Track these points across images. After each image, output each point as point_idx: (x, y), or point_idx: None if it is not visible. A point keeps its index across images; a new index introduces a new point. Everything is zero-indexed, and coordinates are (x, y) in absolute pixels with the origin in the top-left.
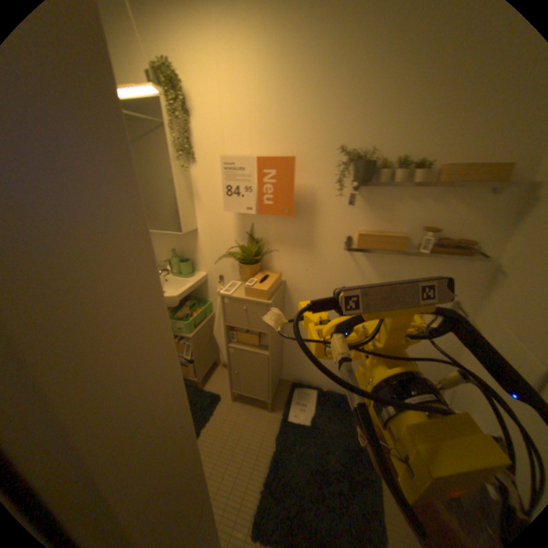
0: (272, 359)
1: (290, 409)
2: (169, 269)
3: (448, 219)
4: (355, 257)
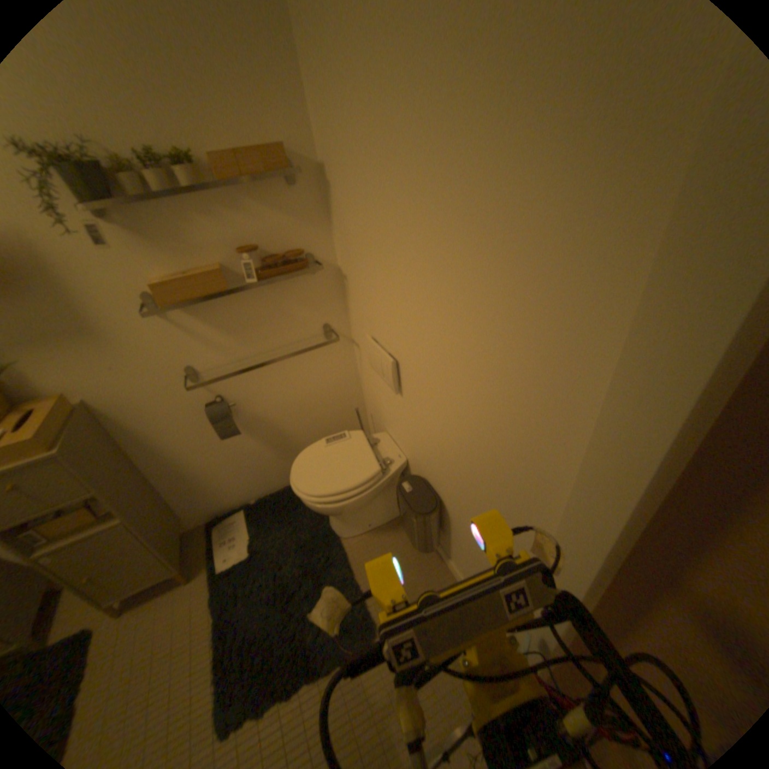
0: (133, 522)
1: (213, 558)
2: None
3: (259, 231)
4: (174, 321)
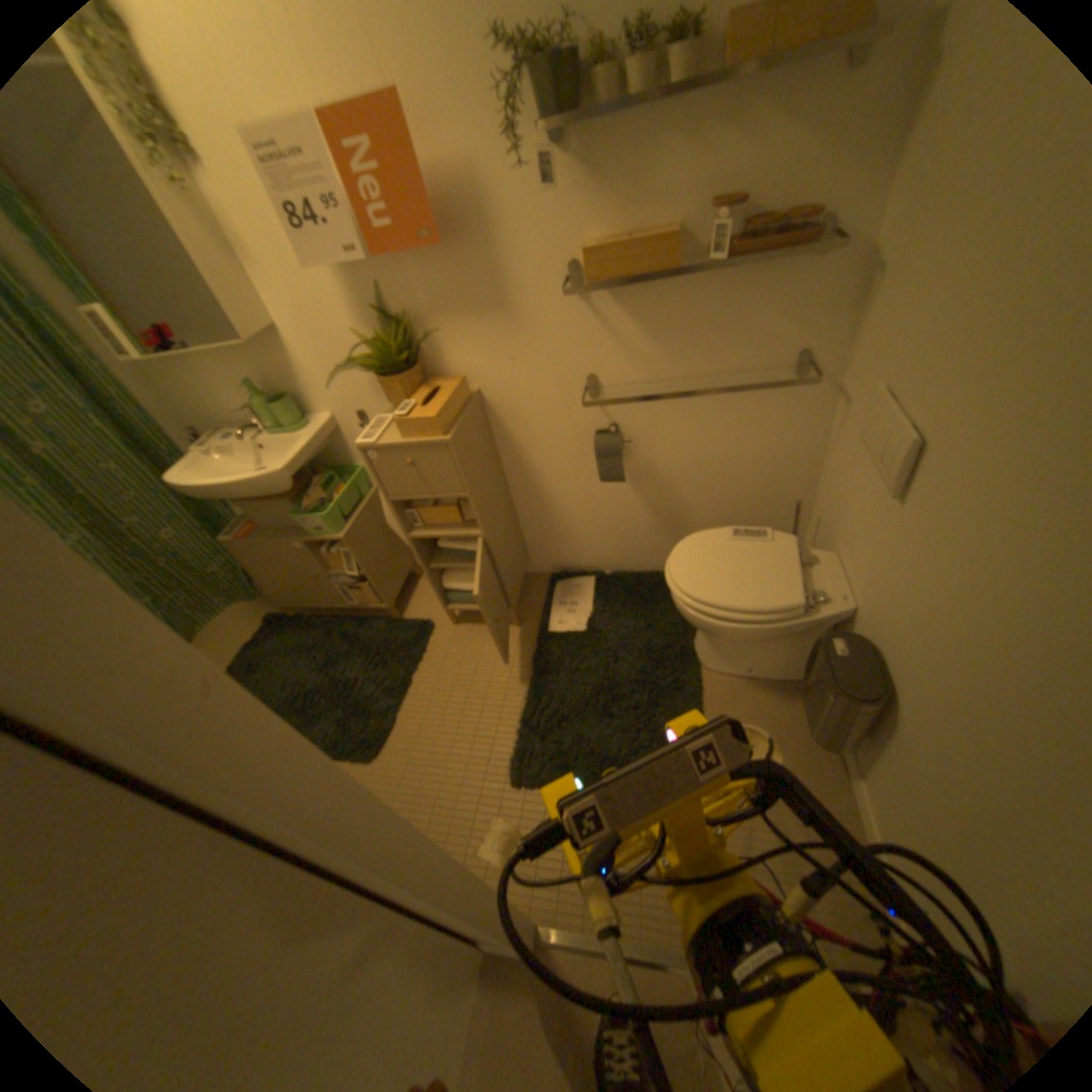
0: (492, 539)
1: (551, 613)
2: (256, 422)
3: (761, 165)
4: (596, 306)
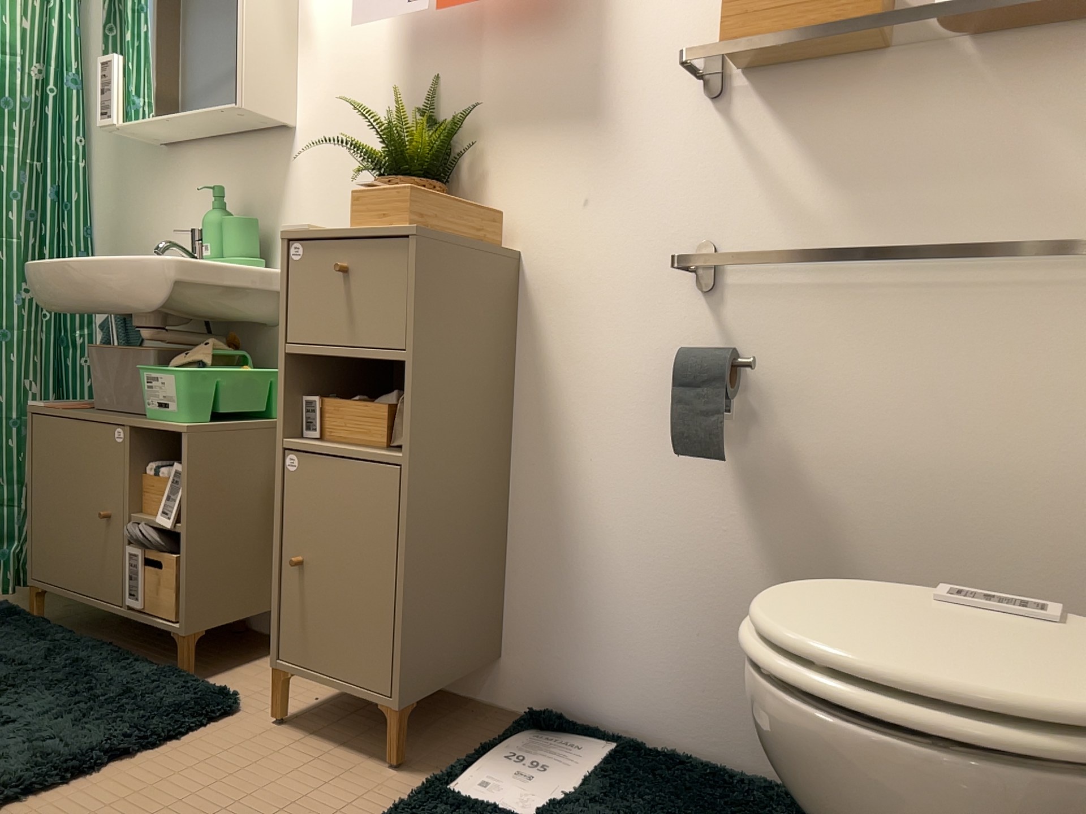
0: (423, 486)
1: (481, 756)
2: (207, 256)
3: None
4: (734, 124)
